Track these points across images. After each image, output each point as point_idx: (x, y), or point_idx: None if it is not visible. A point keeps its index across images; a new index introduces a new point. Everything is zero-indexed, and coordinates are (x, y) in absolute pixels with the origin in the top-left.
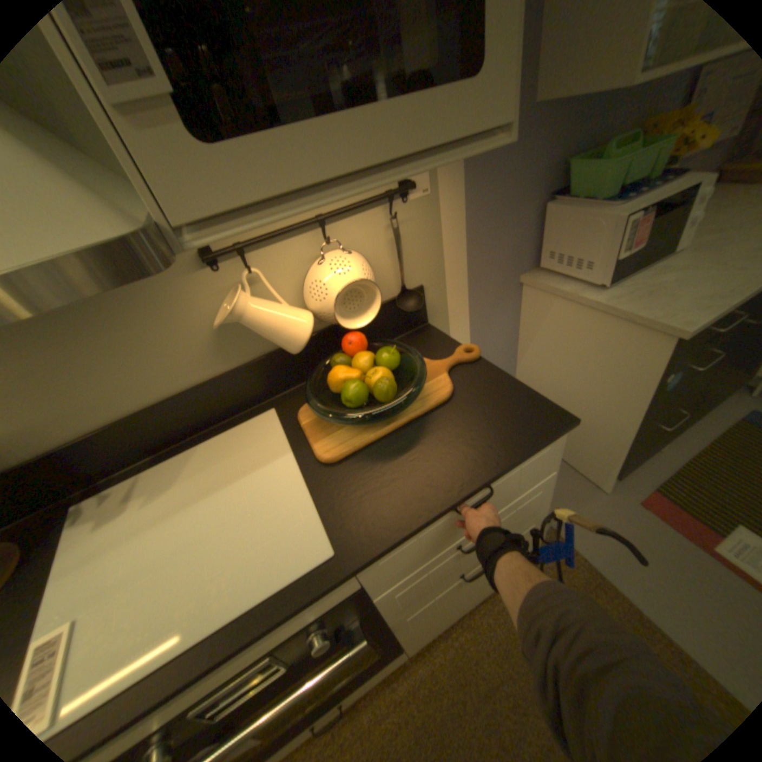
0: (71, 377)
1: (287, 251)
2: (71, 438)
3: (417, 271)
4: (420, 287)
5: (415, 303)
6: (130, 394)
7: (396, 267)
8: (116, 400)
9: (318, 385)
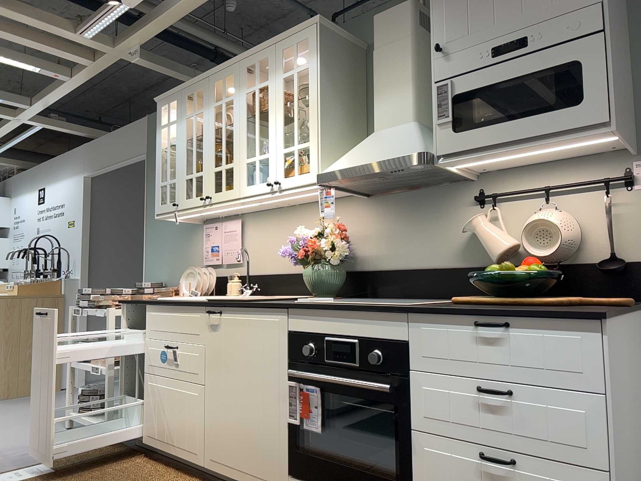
0: (403, 239)
1: (524, 206)
2: (386, 268)
3: (635, 246)
4: (635, 262)
5: (615, 267)
6: (416, 258)
7: (605, 234)
8: (410, 258)
9: (488, 275)
